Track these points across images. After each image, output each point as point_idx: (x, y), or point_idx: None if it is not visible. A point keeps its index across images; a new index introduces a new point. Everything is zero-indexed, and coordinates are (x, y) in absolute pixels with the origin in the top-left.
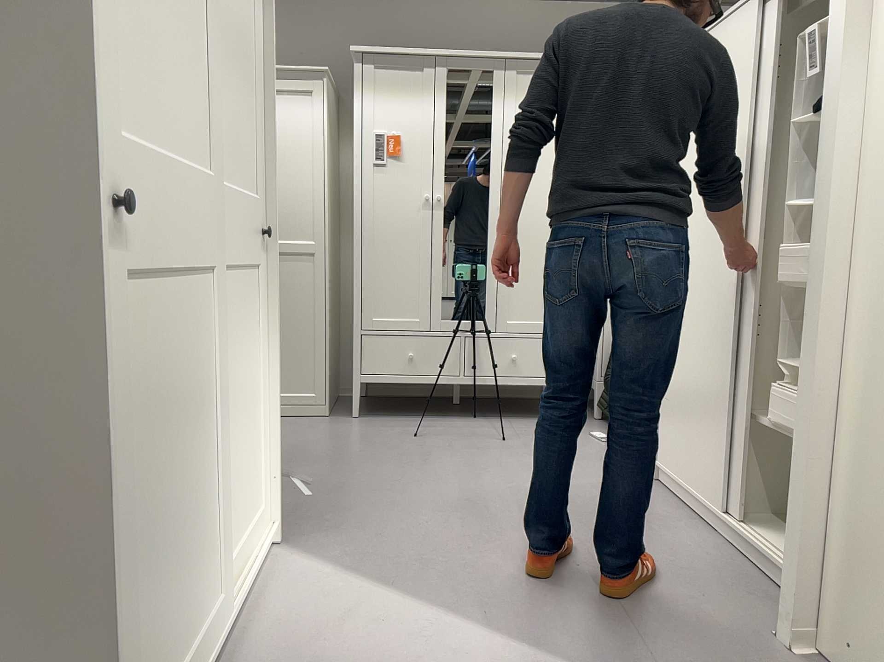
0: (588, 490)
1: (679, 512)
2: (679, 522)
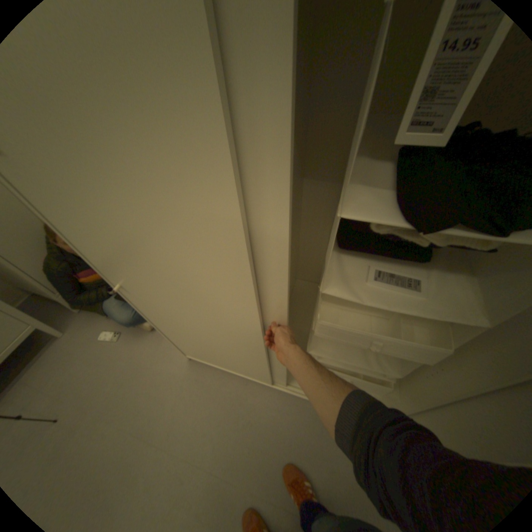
0: (172, 419)
1: (228, 383)
2: (239, 394)
